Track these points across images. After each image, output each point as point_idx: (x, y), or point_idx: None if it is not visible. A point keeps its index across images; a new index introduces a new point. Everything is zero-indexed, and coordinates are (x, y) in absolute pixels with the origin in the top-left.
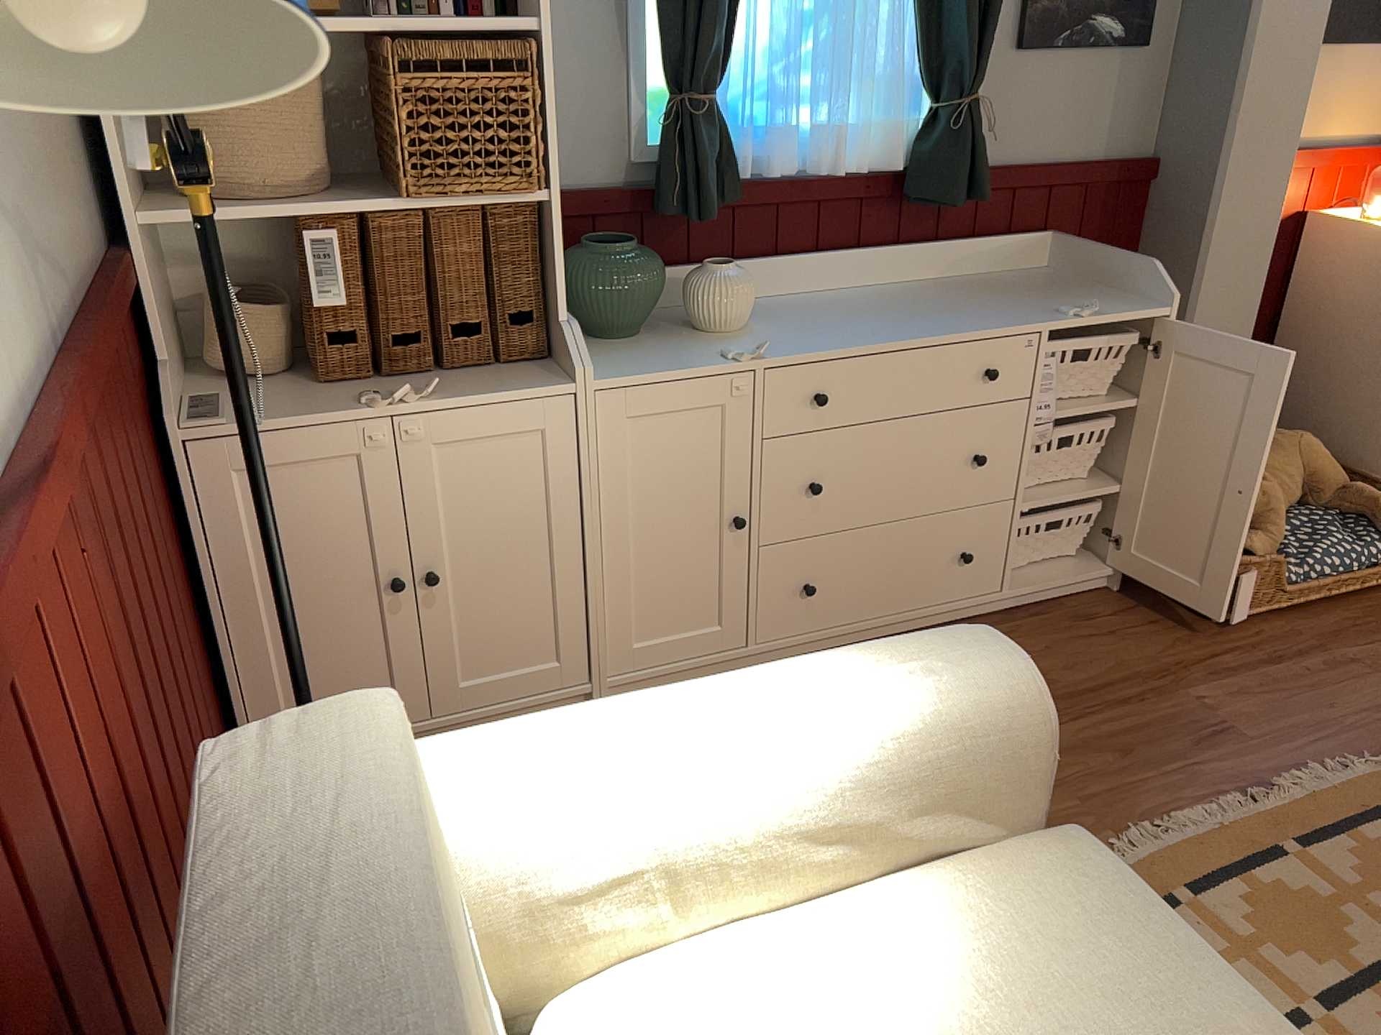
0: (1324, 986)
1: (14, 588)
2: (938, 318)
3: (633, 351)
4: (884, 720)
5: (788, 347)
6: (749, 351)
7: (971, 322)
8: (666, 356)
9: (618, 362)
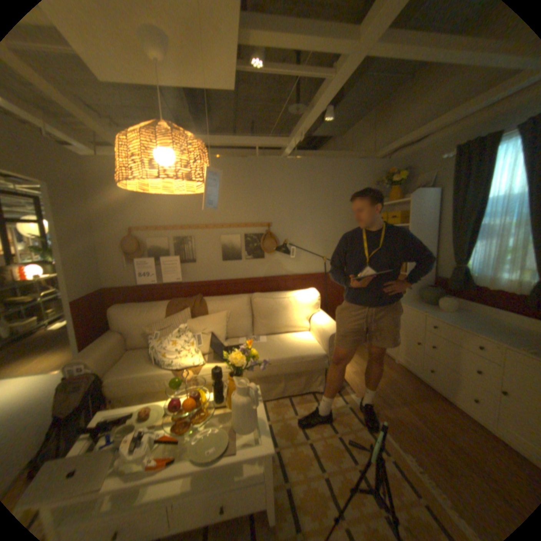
0: (347, 443)
1: (302, 280)
2: (488, 331)
3: (420, 305)
4: (323, 326)
5: (437, 315)
6: (428, 312)
7: (491, 334)
8: (420, 307)
9: (412, 304)
